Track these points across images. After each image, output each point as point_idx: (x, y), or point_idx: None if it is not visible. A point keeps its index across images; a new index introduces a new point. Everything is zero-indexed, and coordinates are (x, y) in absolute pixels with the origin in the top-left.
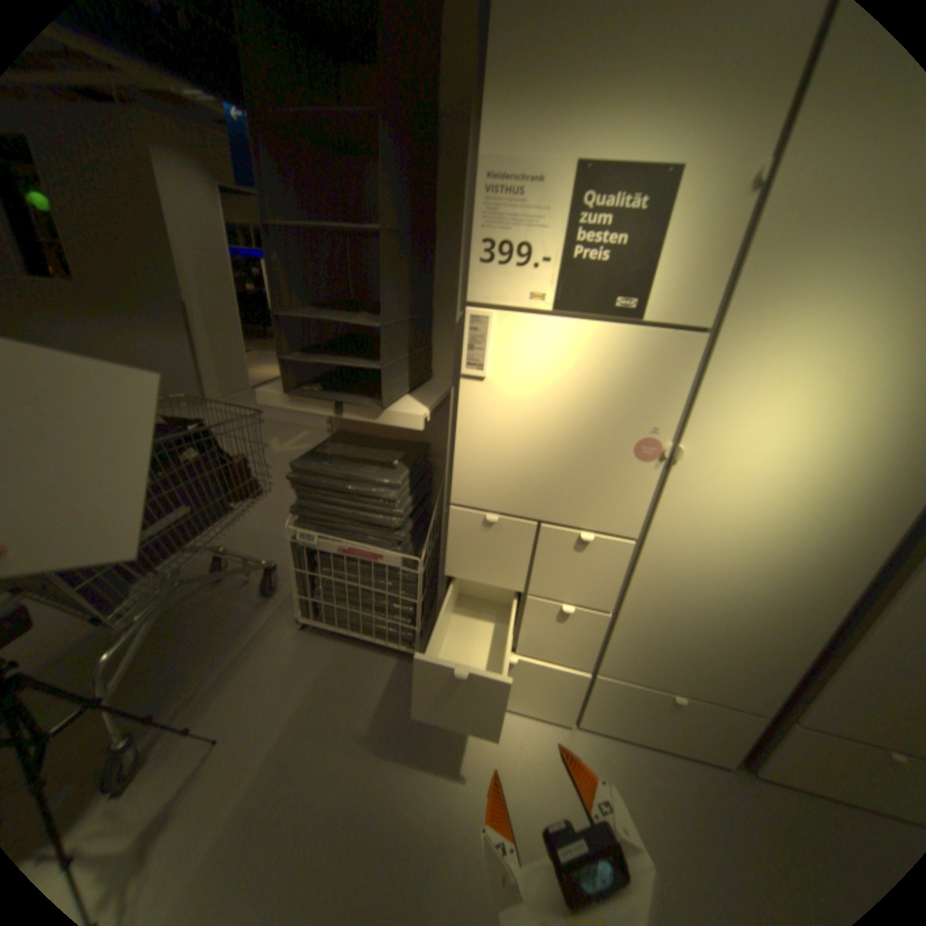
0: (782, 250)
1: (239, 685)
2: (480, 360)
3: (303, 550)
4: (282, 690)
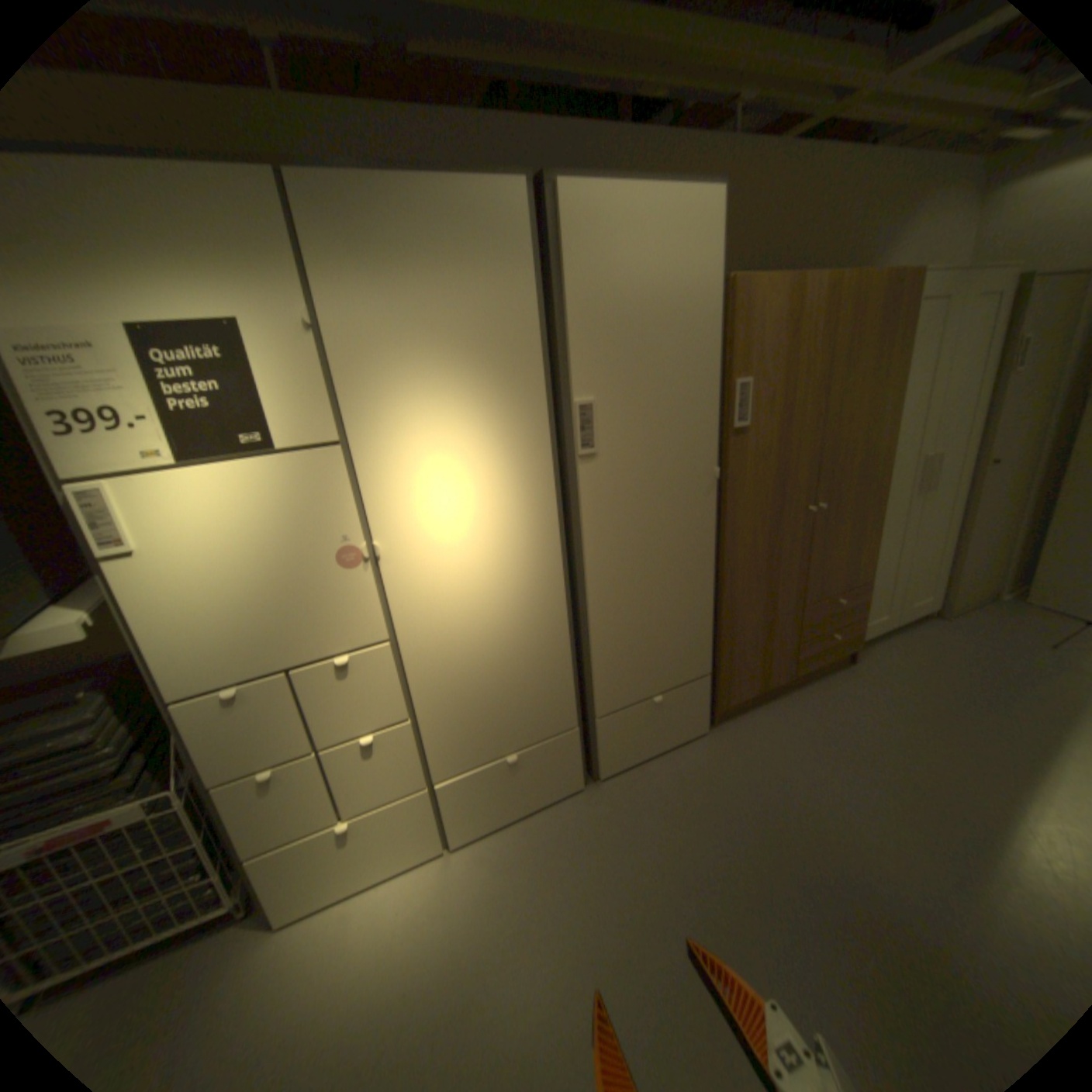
0: (356, 372)
1: None
2: (115, 536)
3: None
4: None
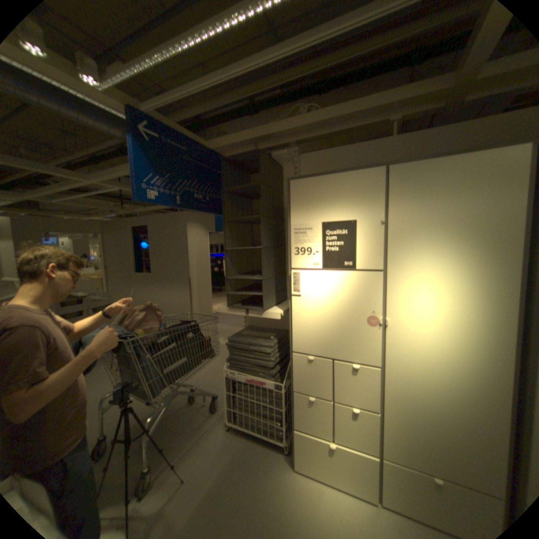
0: (399, 241)
1: (195, 457)
2: (298, 289)
3: (230, 382)
4: (215, 462)
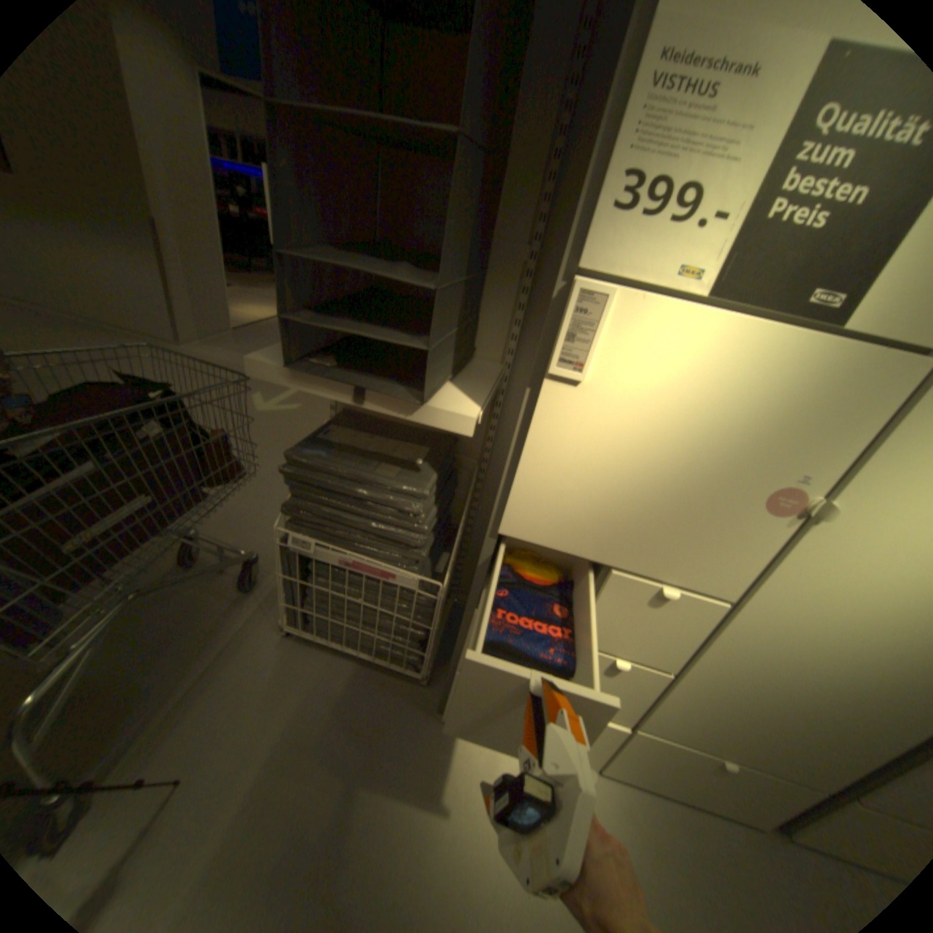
0: None
1: (209, 707)
2: (580, 357)
3: (294, 556)
4: (262, 716)
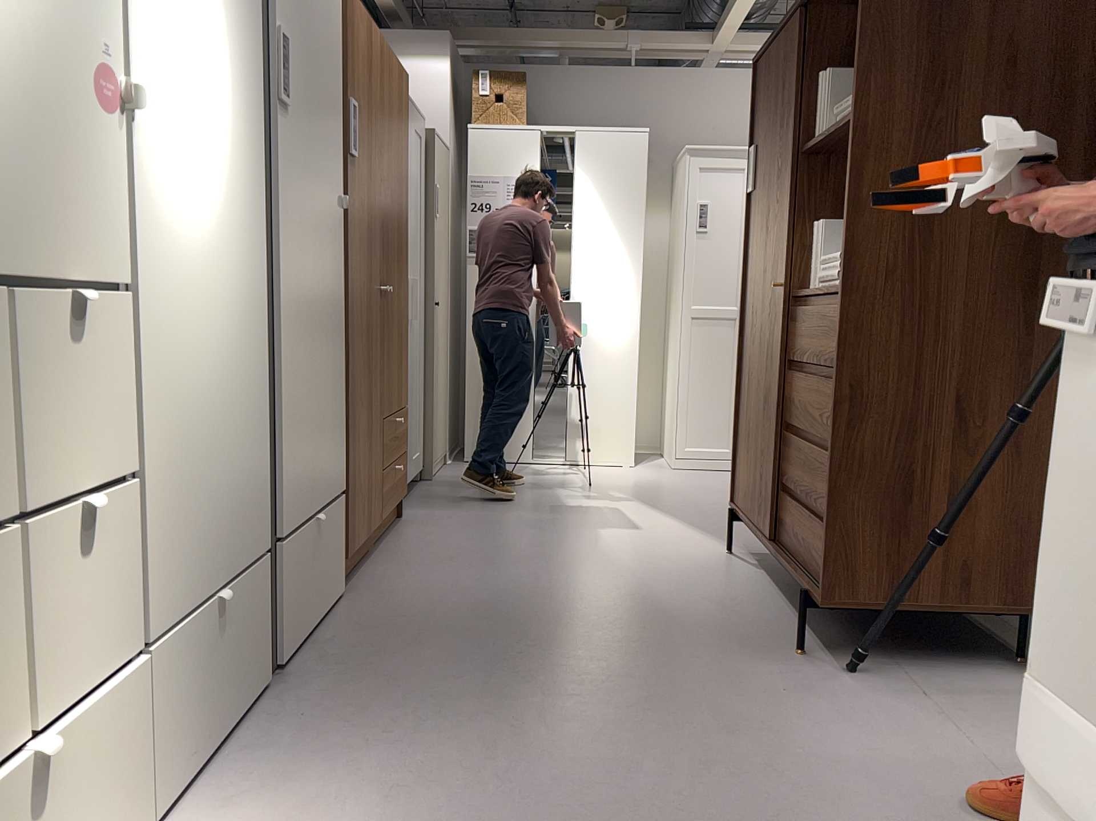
0: None
1: None
2: None
3: None
4: None
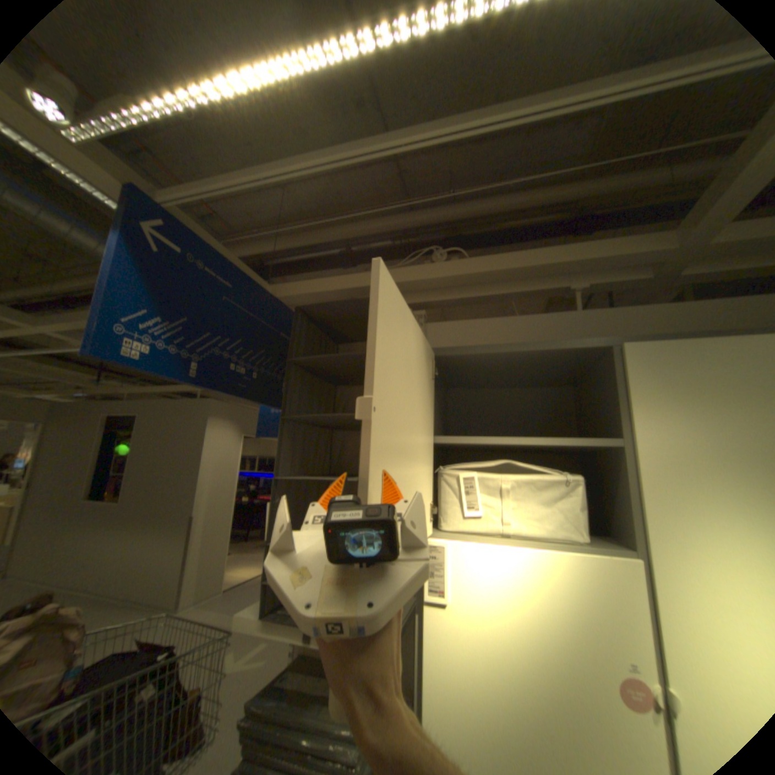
0: (669, 492)
1: None
2: (440, 588)
3: None
4: None
